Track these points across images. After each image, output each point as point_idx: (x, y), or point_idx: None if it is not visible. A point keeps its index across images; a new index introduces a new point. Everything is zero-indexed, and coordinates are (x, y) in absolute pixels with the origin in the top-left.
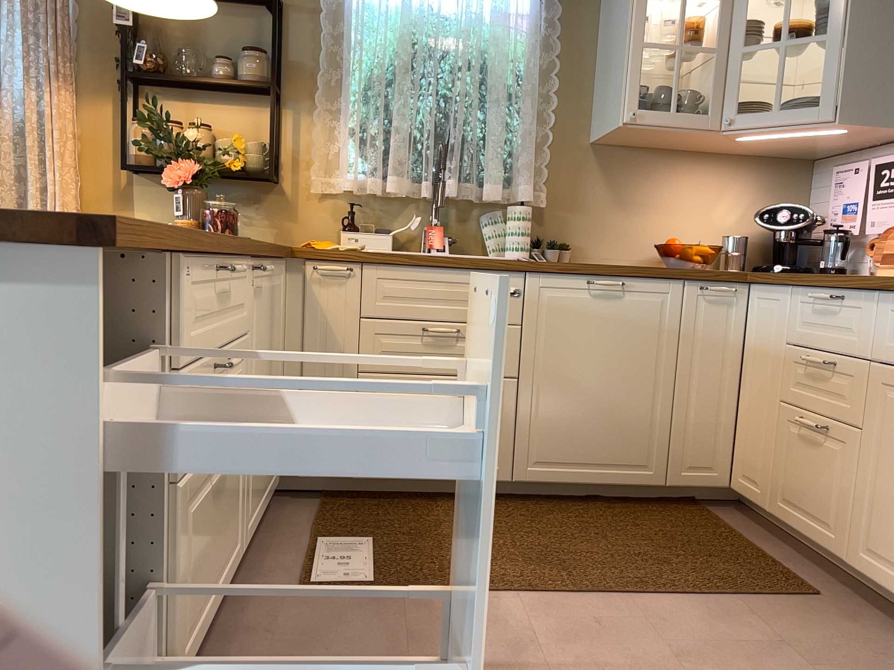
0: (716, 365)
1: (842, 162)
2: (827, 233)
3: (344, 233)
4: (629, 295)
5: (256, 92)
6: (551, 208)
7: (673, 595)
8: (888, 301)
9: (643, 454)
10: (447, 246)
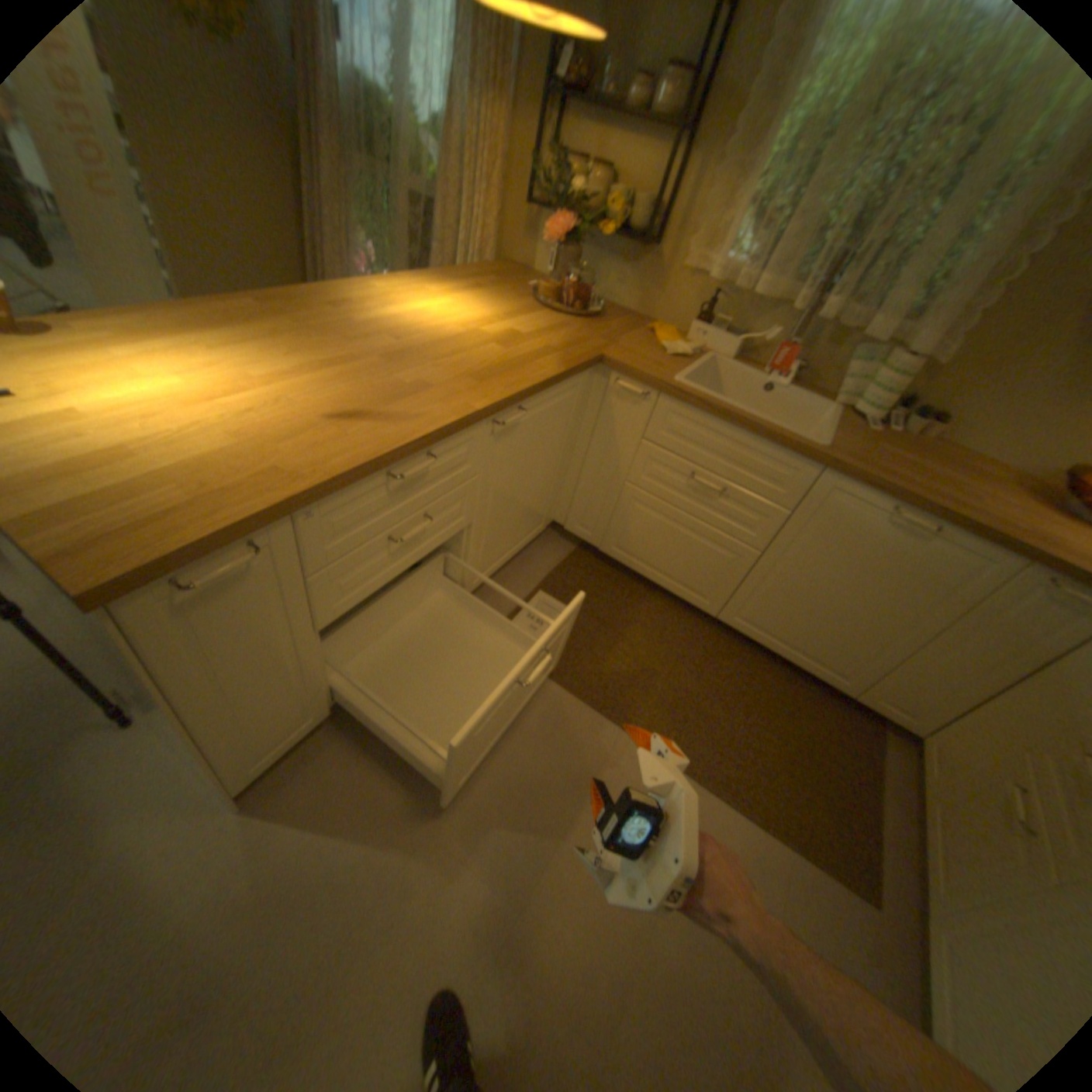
0: (998, 654)
1: None
2: None
3: (696, 323)
4: (939, 542)
5: (670, 121)
6: (958, 365)
7: (742, 814)
8: None
9: (849, 668)
10: (791, 374)
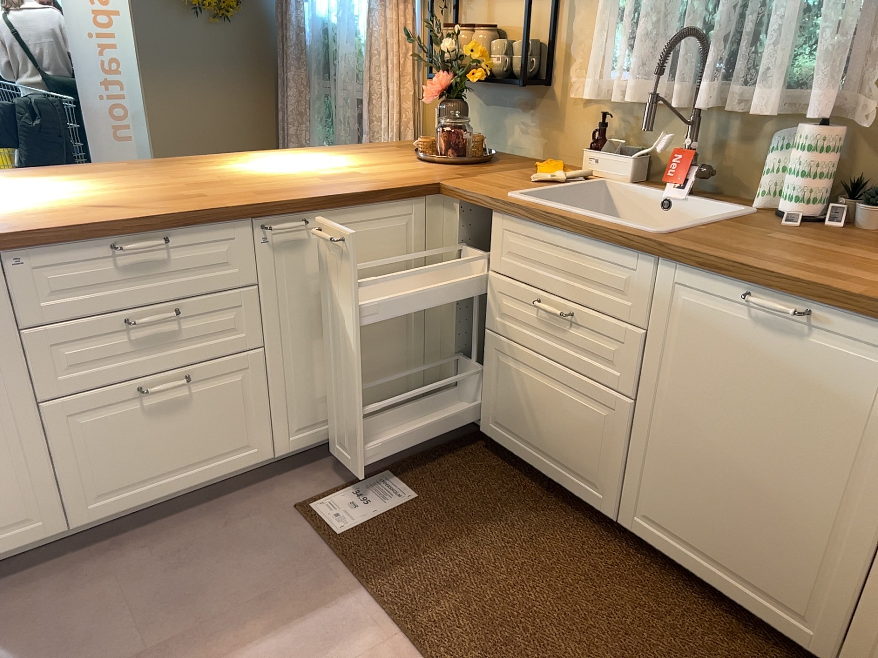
0: None
1: None
2: None
3: (585, 153)
4: (817, 337)
5: None
6: None
7: None
8: None
9: (798, 595)
10: (686, 184)
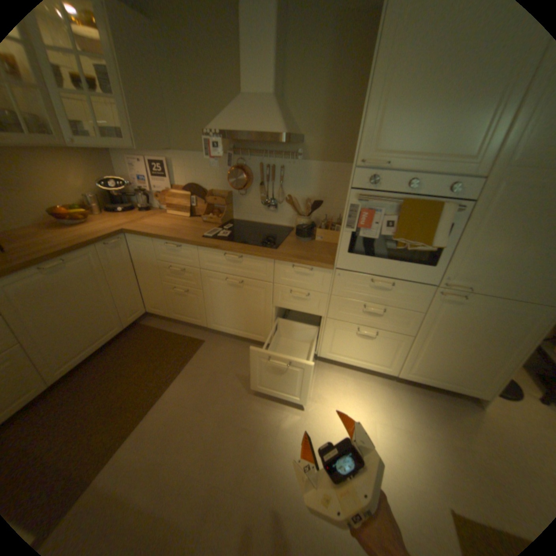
0: (123, 274)
1: (125, 152)
2: (131, 188)
3: None
4: (67, 265)
5: None
6: None
7: (171, 382)
8: (201, 249)
9: (109, 326)
10: None
